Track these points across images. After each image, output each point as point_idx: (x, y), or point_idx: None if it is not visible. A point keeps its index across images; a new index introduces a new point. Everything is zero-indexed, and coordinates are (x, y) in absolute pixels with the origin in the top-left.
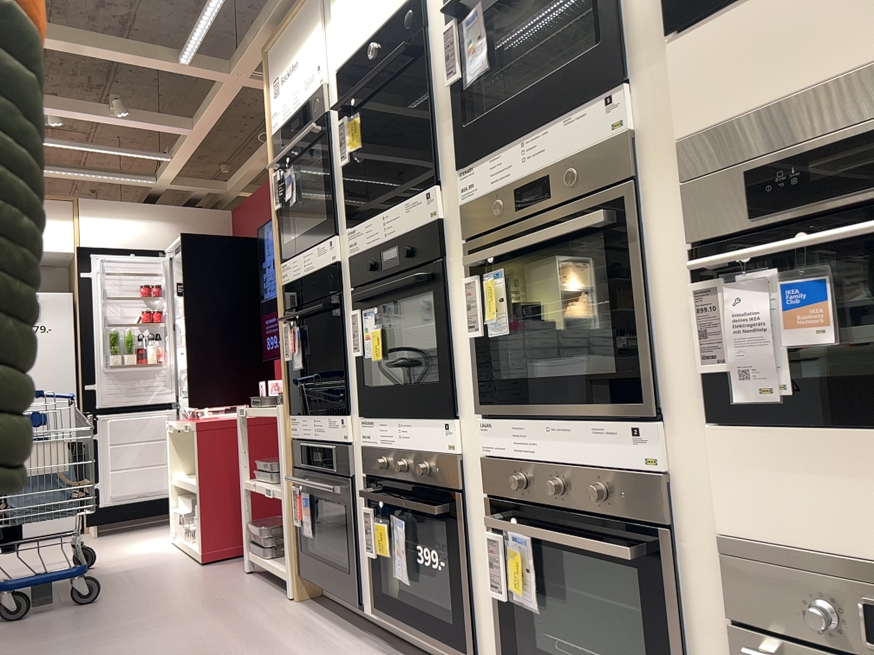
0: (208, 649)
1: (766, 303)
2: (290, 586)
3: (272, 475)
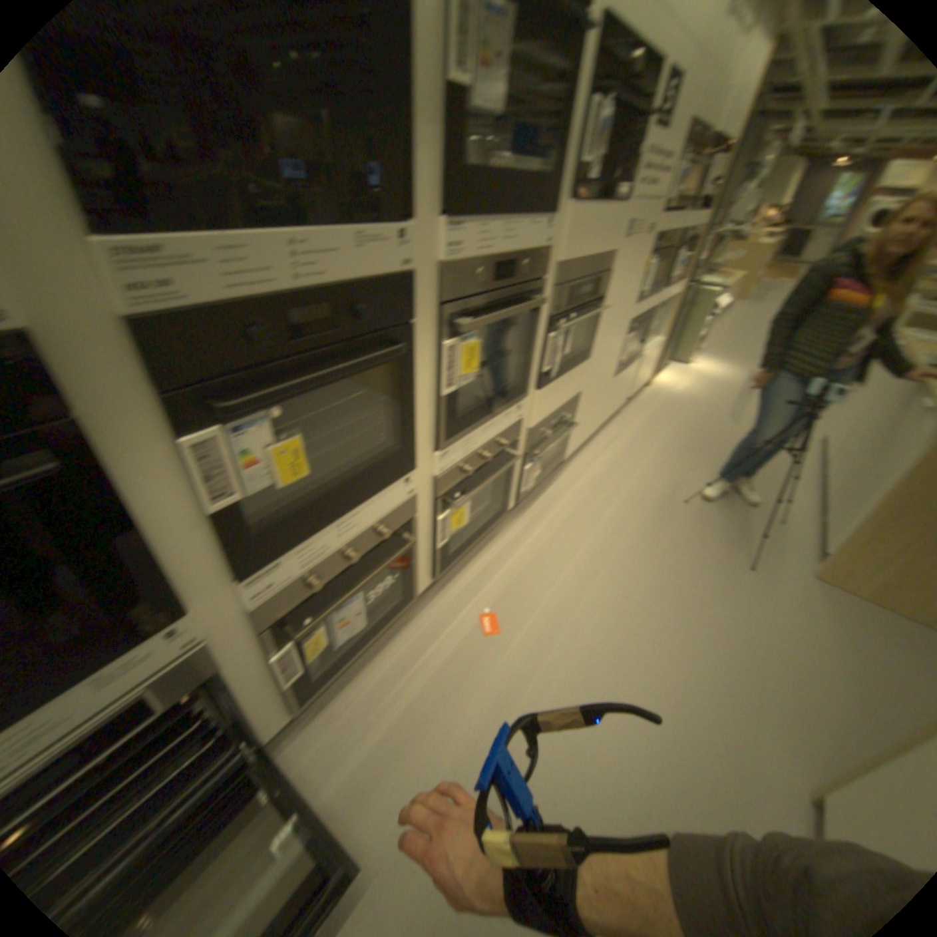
0: None
1: (561, 342)
2: None
3: None
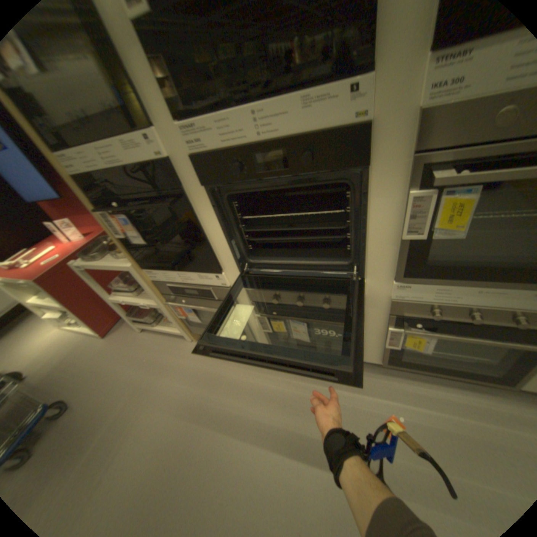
0: (191, 406)
1: None
2: (187, 339)
3: (133, 293)
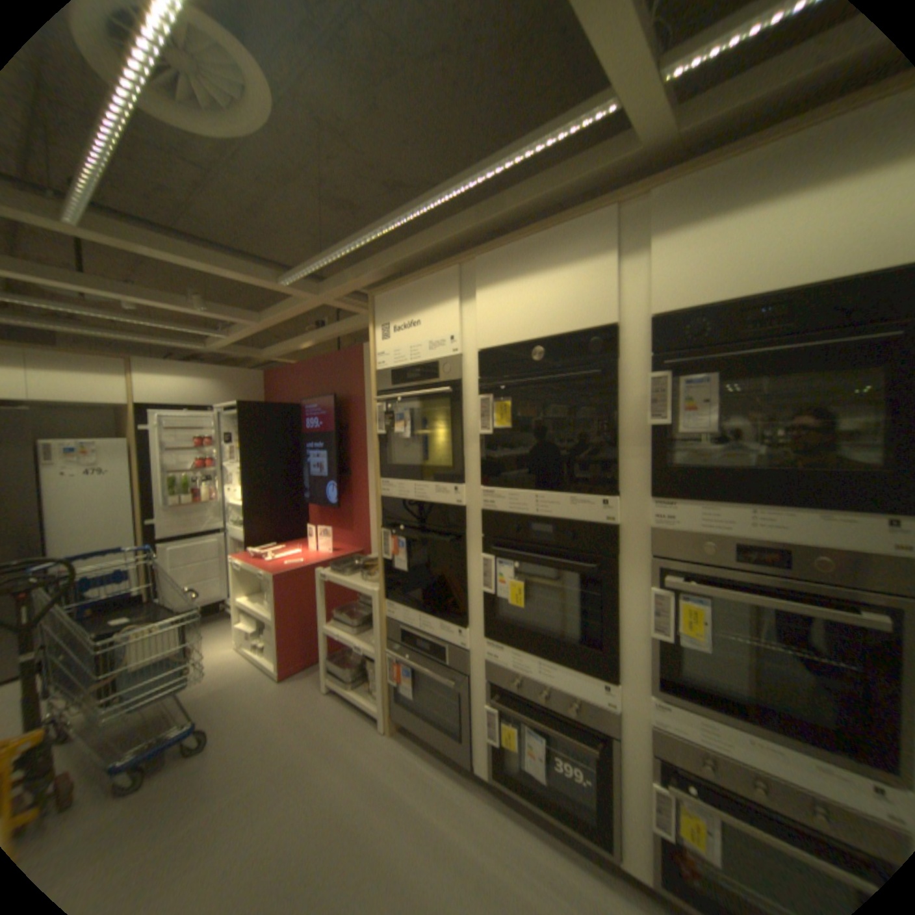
0: (349, 825)
1: None
2: (381, 727)
3: (353, 630)
